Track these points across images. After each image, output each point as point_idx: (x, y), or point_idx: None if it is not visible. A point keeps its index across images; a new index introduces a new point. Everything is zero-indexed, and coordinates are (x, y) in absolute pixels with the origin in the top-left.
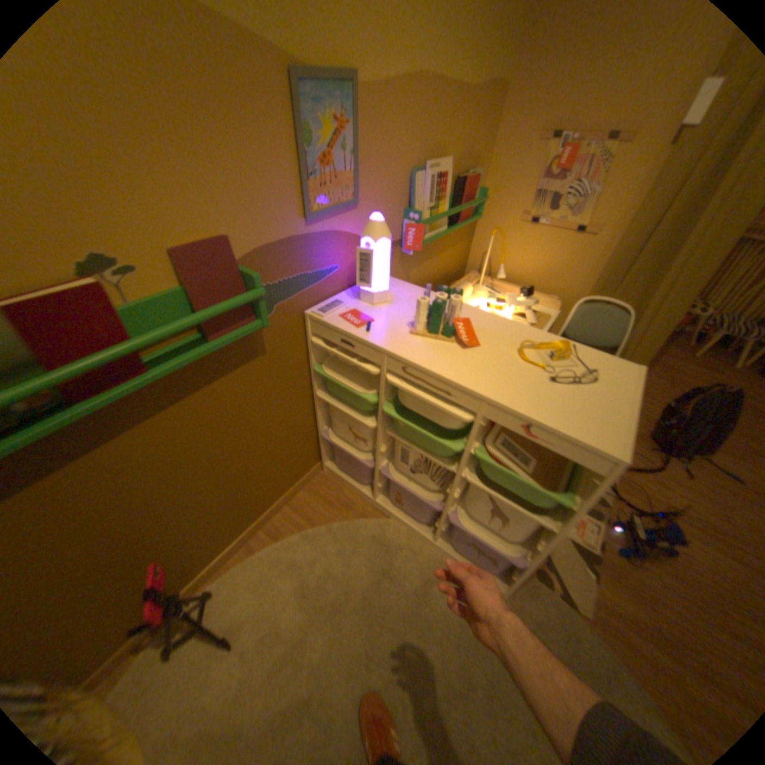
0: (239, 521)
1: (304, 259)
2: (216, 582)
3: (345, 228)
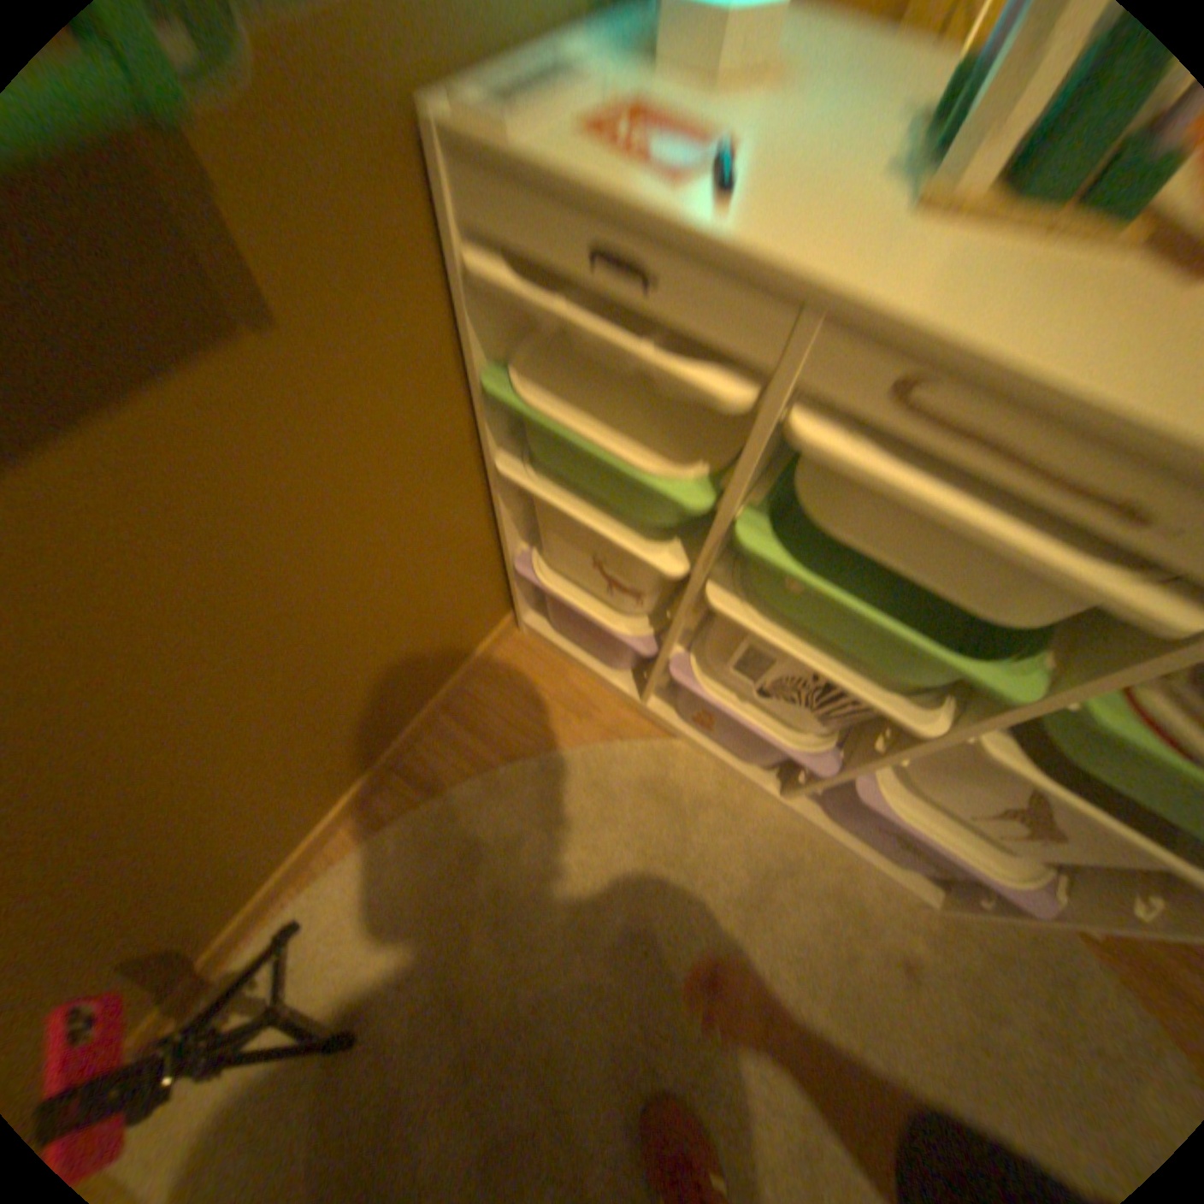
0: (331, 777)
1: None
2: (304, 895)
3: None
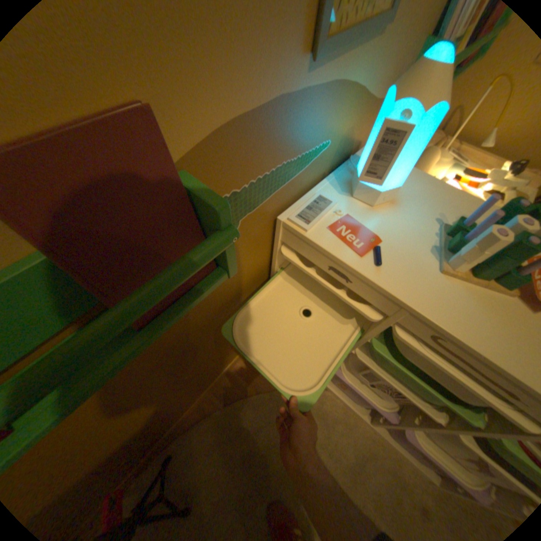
0: (192, 398)
1: (292, 137)
2: (174, 444)
3: (359, 73)
